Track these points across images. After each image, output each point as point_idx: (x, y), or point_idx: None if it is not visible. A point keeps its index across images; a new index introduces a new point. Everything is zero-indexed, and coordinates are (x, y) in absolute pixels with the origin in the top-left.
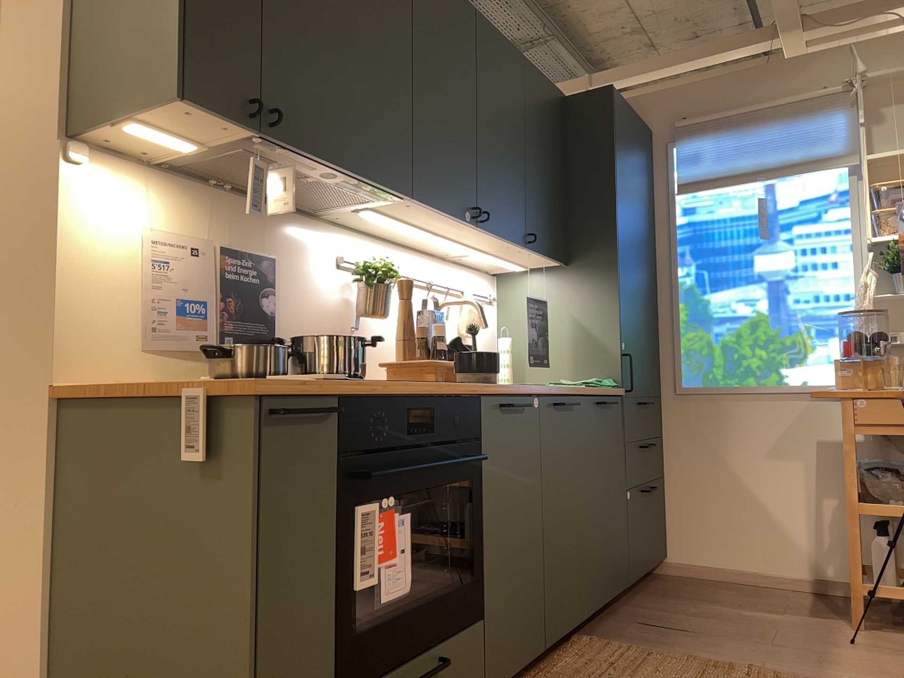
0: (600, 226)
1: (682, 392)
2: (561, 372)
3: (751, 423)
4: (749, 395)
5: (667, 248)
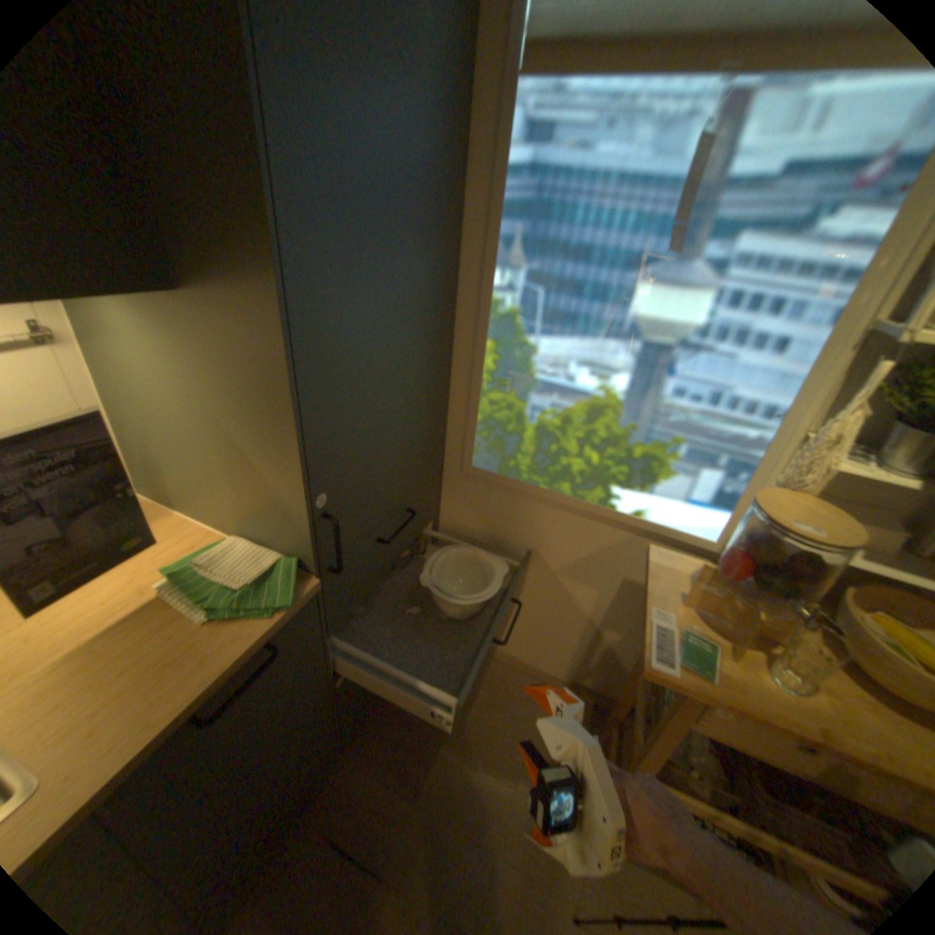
0: (226, 181)
1: (471, 473)
2: (219, 508)
3: (549, 534)
4: (558, 503)
5: (484, 218)
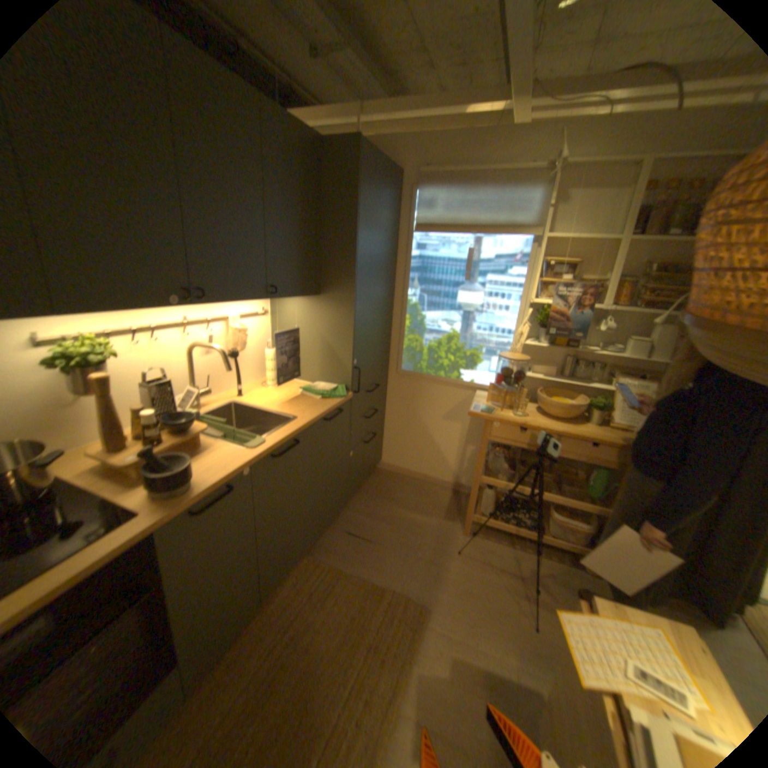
0: (343, 268)
1: (400, 373)
2: (312, 372)
3: (437, 398)
4: (439, 382)
5: (403, 272)
